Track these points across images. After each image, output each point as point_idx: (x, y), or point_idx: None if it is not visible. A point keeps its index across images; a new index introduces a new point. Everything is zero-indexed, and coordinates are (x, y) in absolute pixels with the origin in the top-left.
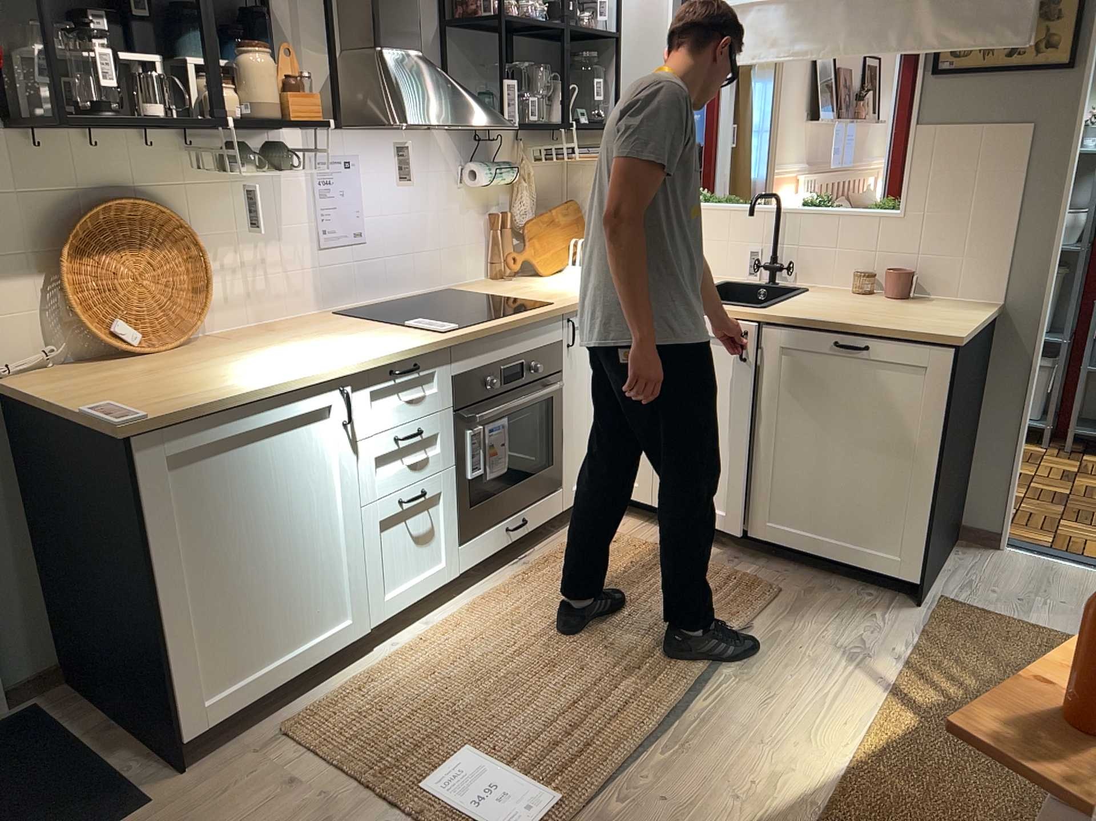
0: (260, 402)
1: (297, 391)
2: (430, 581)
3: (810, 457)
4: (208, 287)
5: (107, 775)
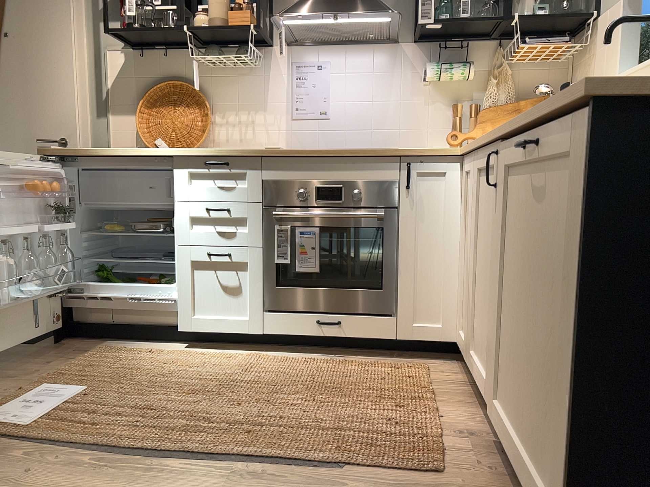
0: (110, 157)
1: (134, 157)
2: (231, 324)
3: (520, 317)
4: (206, 128)
5: (51, 333)
